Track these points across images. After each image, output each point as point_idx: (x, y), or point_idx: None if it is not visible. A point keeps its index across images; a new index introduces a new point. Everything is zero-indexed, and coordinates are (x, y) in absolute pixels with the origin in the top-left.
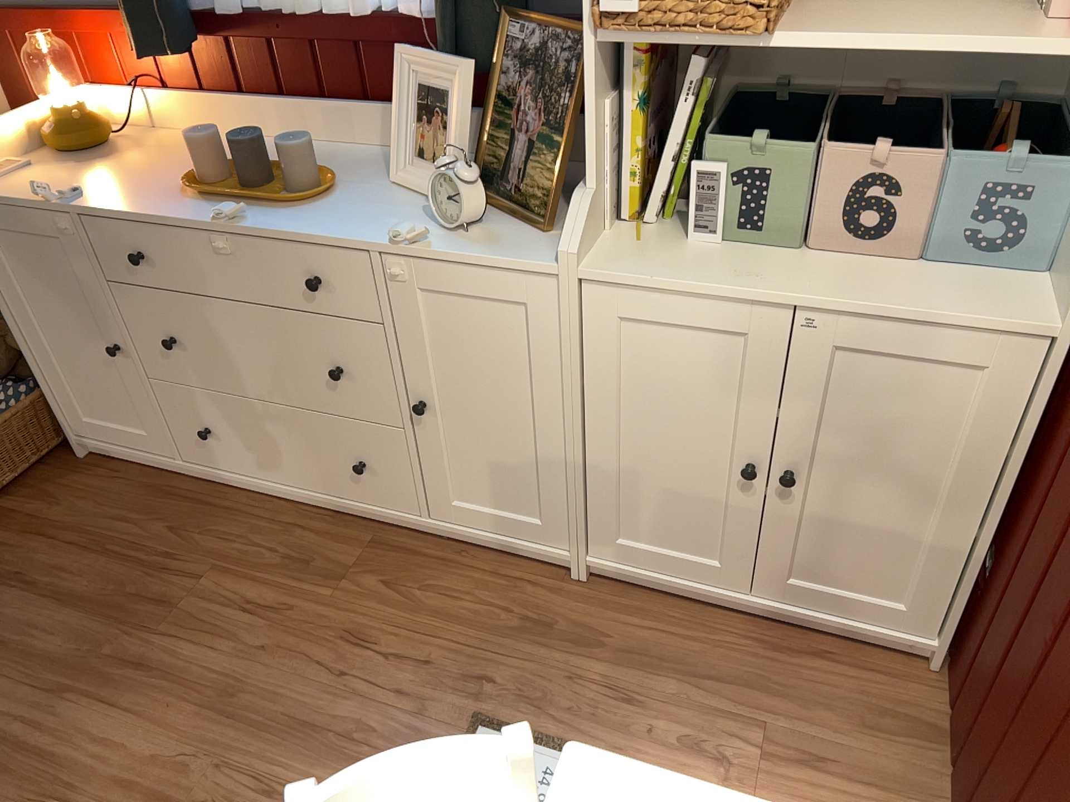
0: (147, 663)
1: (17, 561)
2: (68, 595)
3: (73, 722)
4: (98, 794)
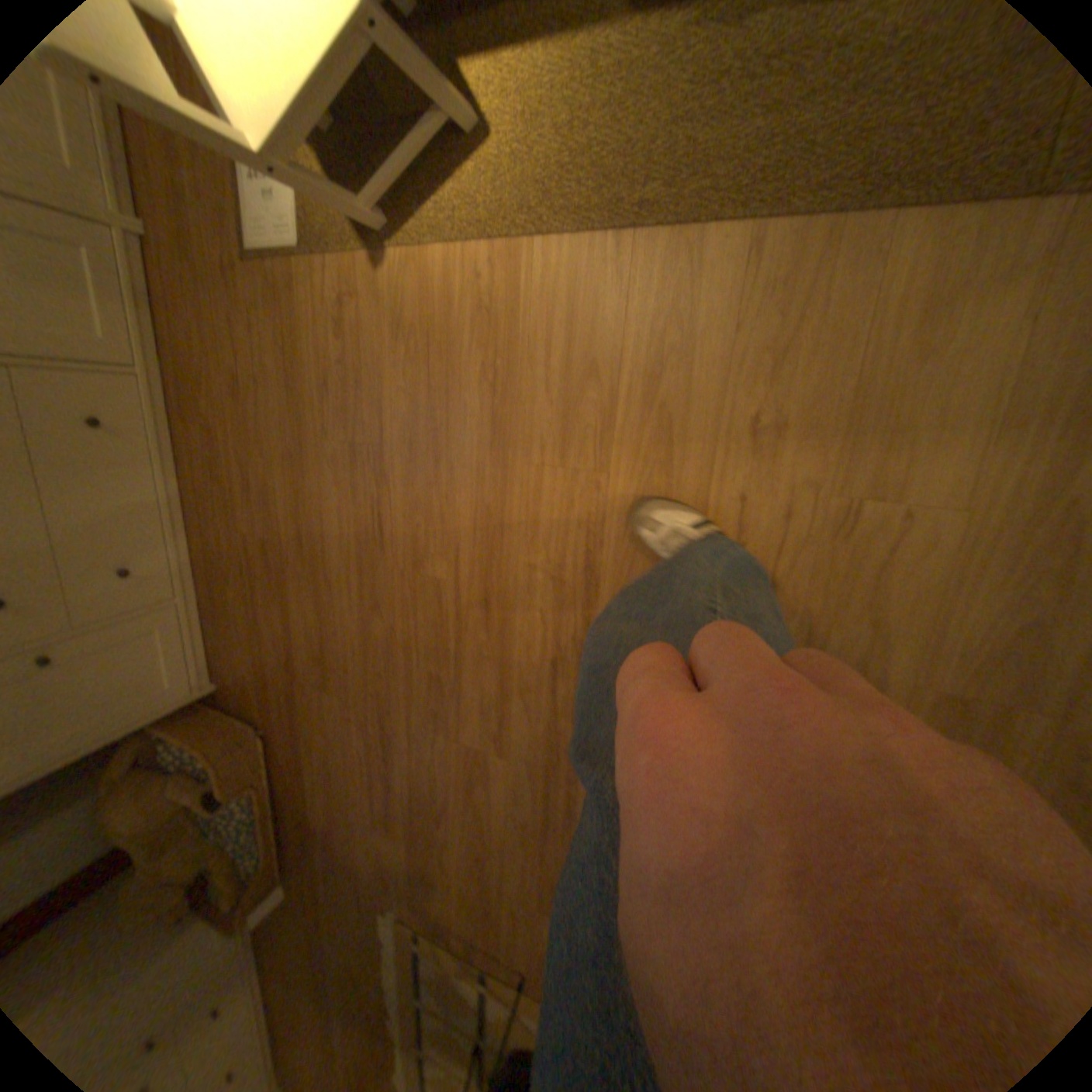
0: (293, 536)
1: (278, 684)
2: (281, 629)
3: (337, 561)
4: (362, 509)
